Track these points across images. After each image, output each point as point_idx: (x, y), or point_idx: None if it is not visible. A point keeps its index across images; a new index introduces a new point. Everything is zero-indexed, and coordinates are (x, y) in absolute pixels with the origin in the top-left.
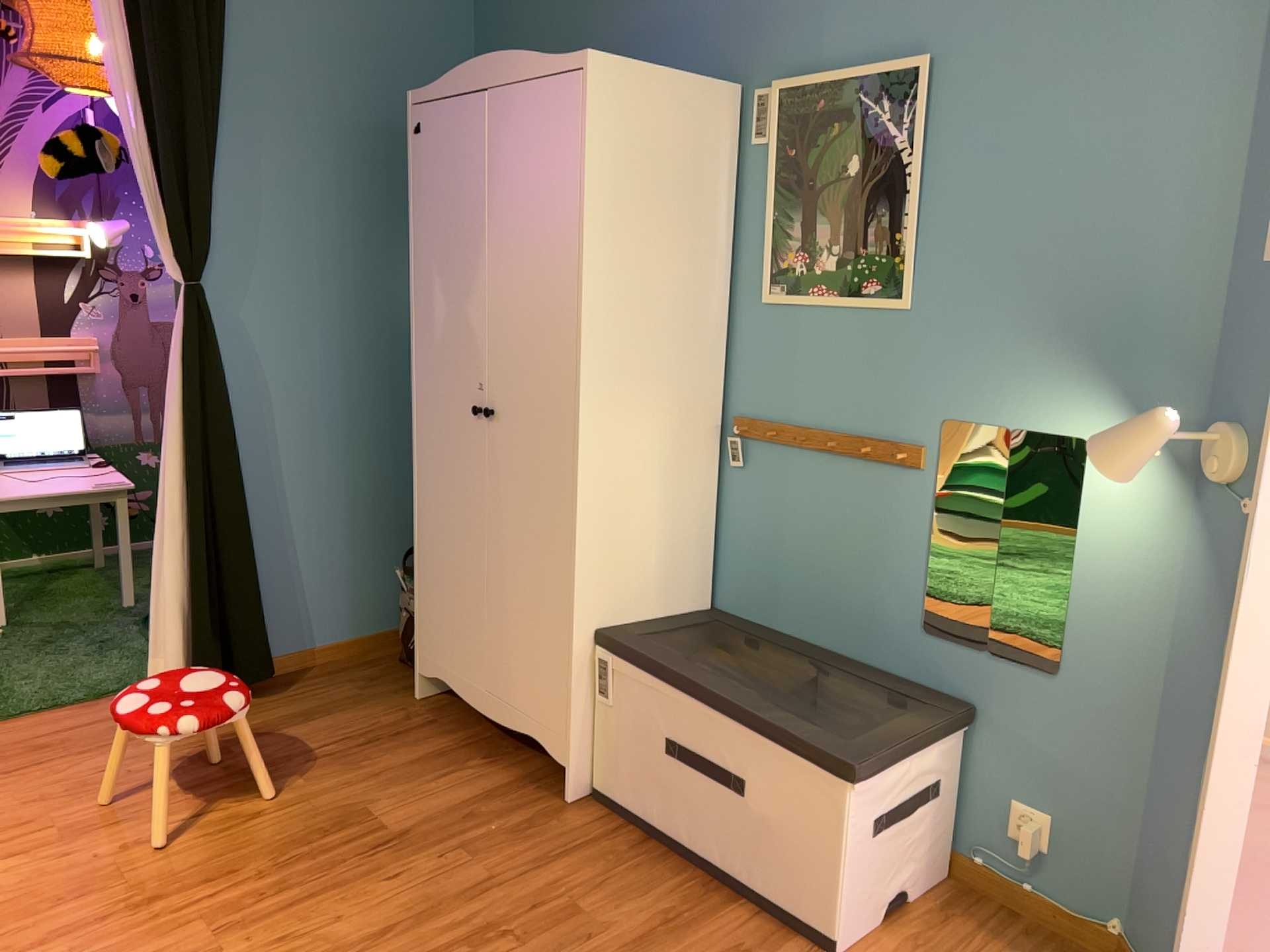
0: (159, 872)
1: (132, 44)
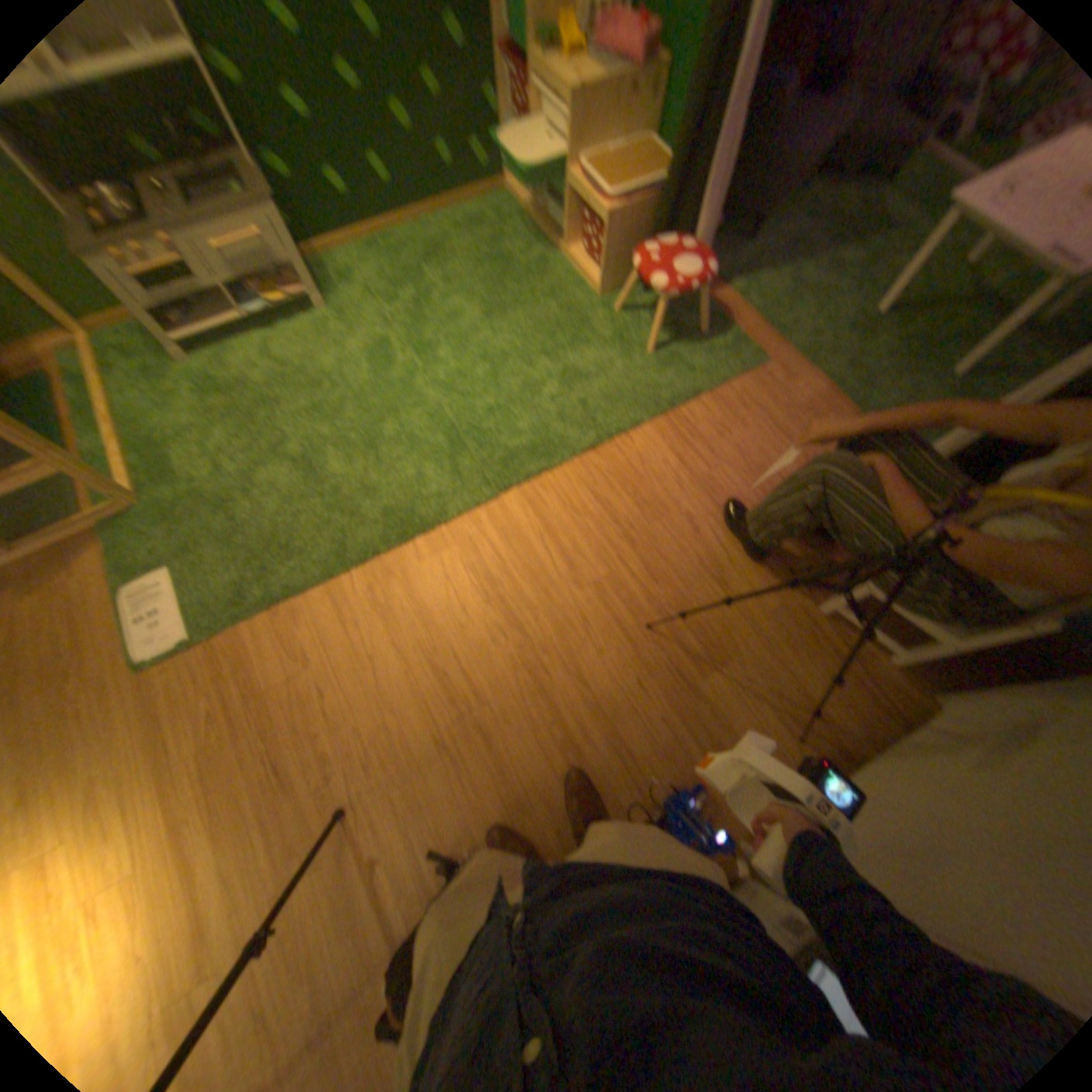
0: (658, 543)
1: None
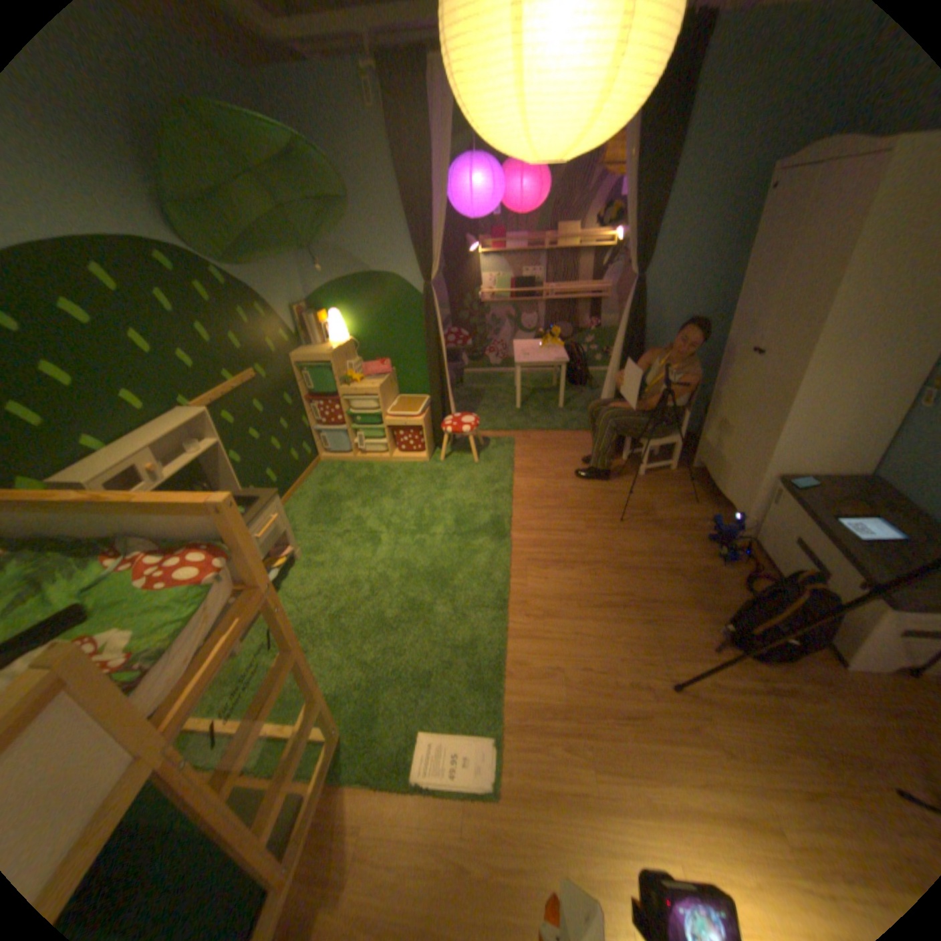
0: (577, 500)
1: (637, 161)
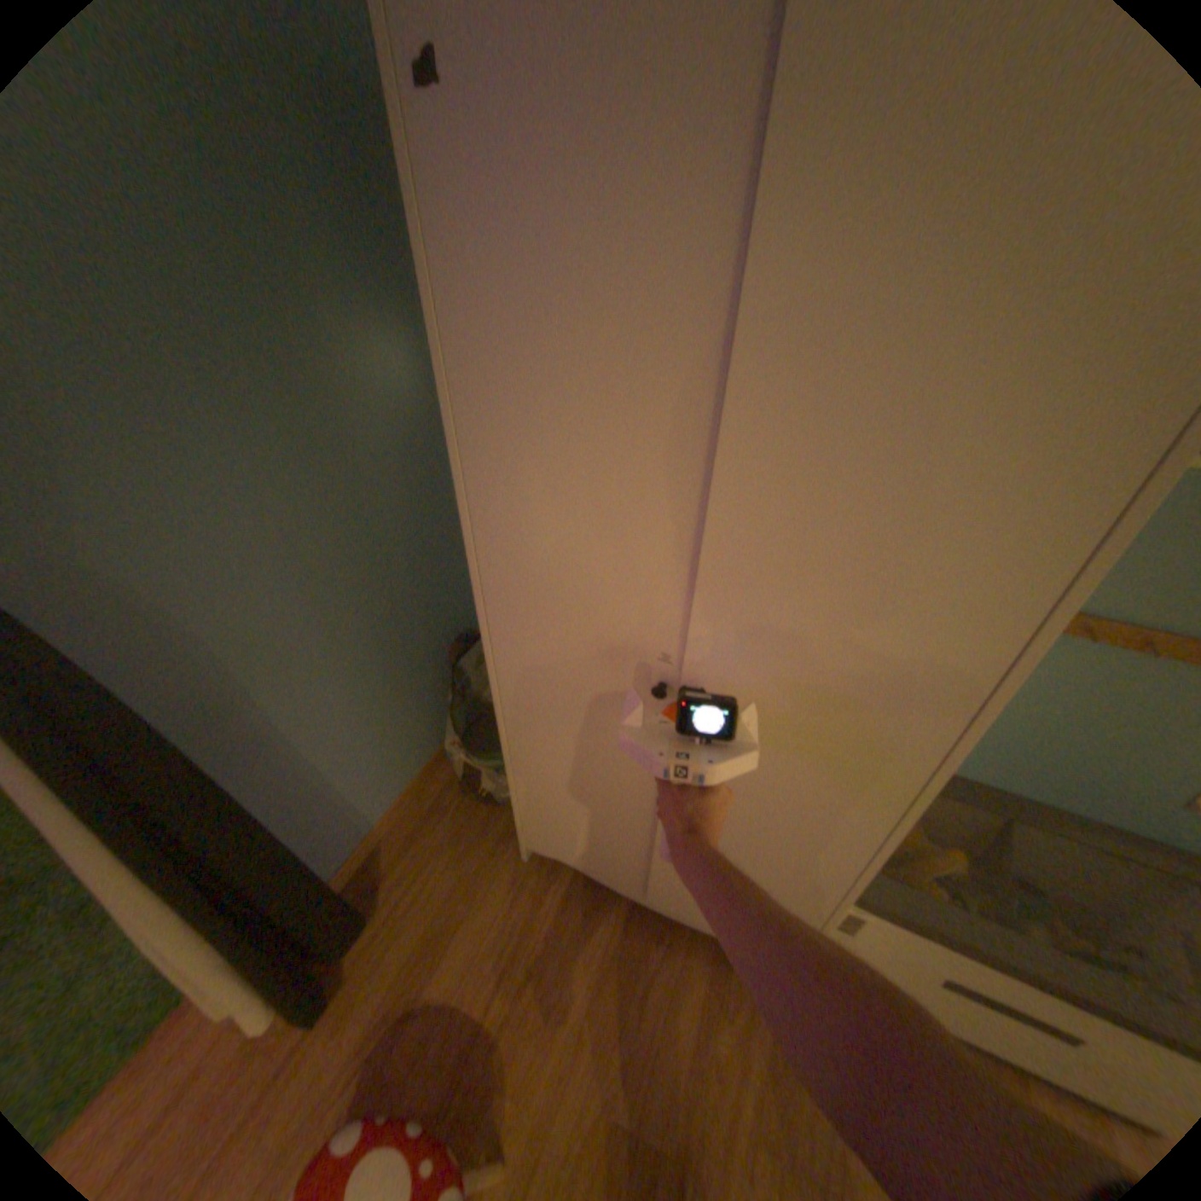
0: None
1: None
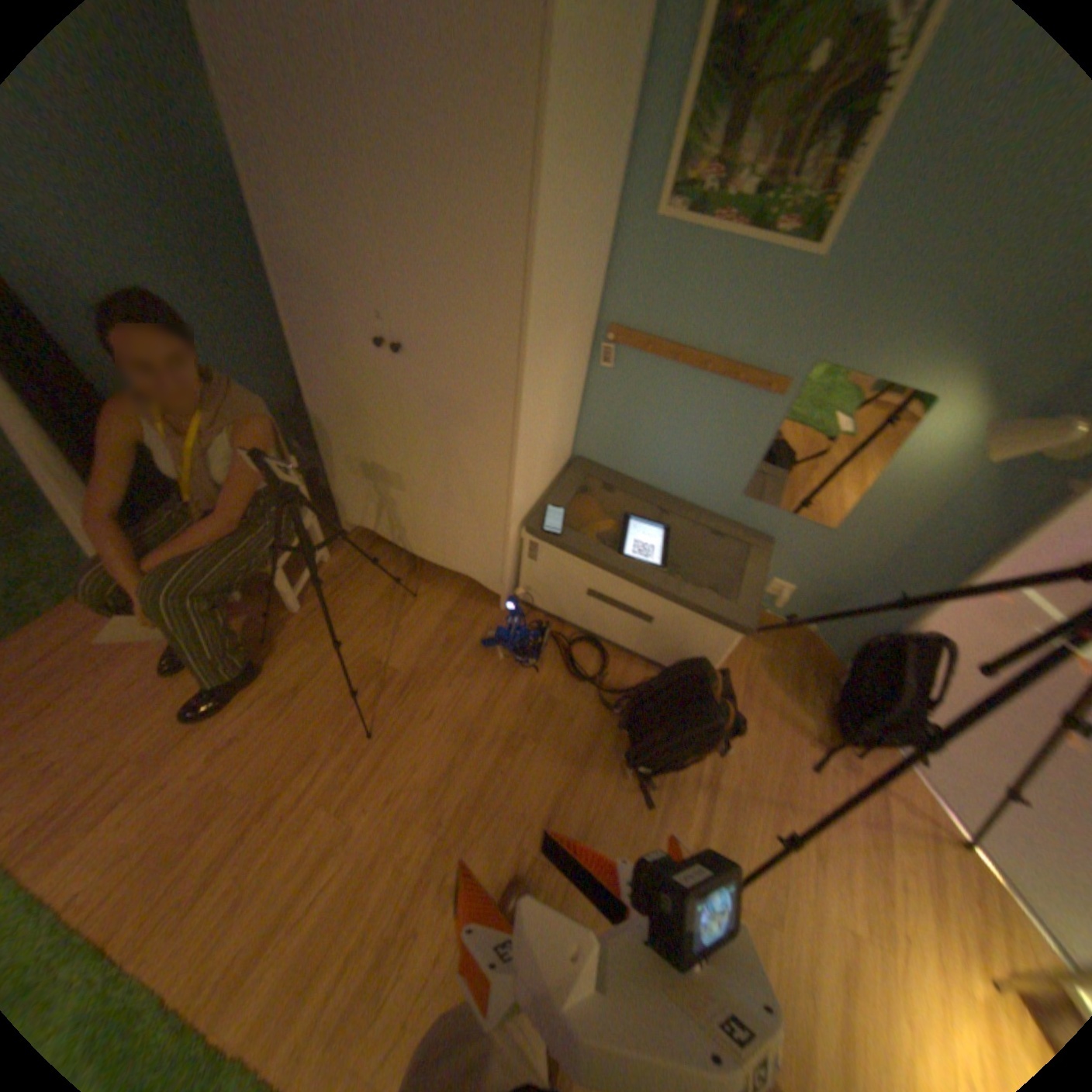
0: (254, 775)
1: None
